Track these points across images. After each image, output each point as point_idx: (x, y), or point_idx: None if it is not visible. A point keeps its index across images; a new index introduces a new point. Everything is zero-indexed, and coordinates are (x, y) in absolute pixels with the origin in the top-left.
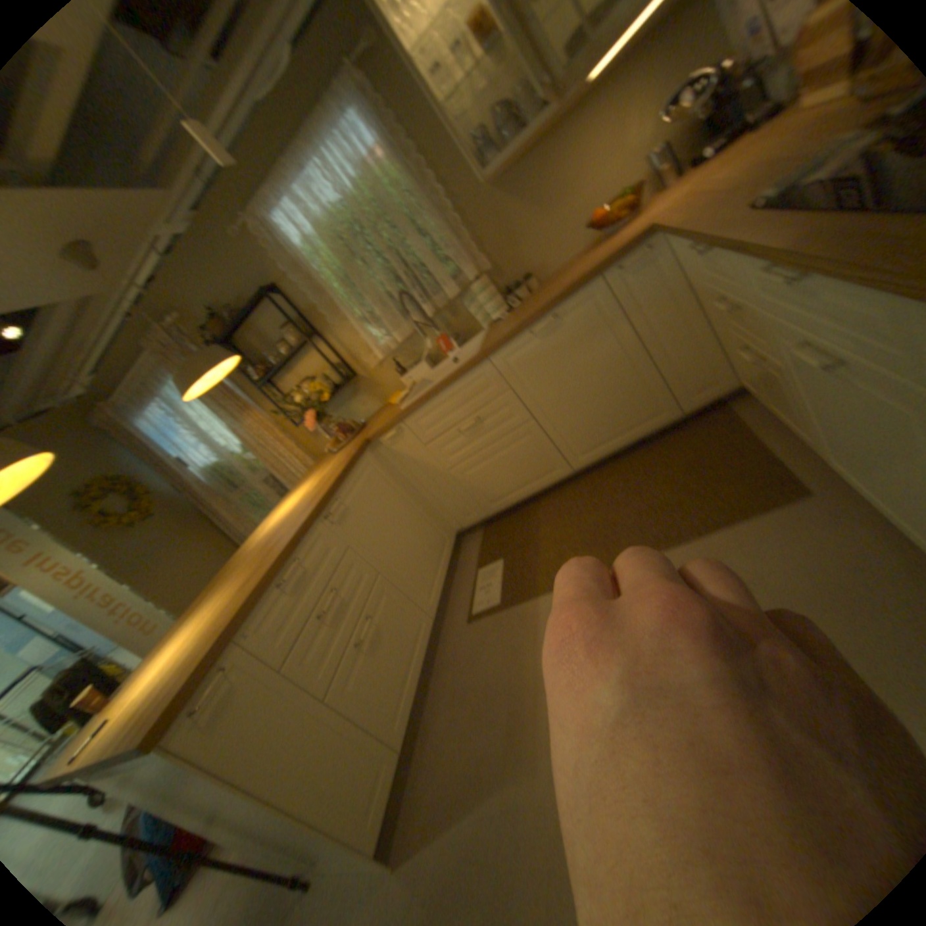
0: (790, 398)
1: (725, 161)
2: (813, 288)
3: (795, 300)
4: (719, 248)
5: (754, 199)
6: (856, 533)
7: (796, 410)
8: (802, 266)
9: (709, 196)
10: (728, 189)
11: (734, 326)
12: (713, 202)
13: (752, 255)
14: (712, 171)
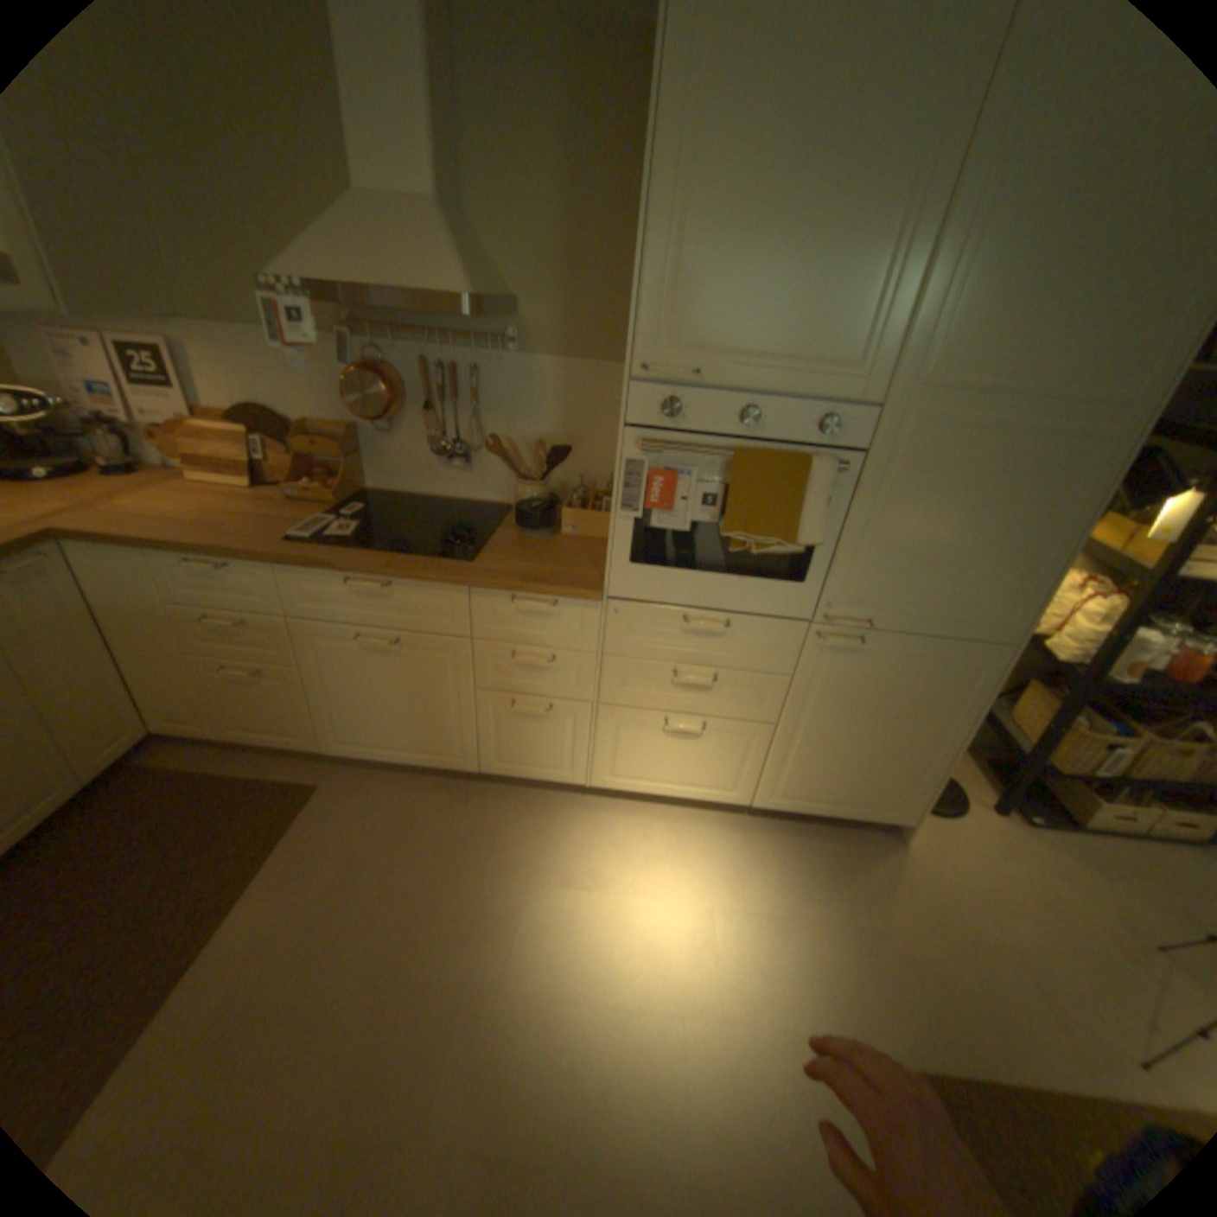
0: (285, 705)
1: (107, 493)
2: (384, 594)
3: (356, 605)
4: (243, 567)
5: (275, 536)
6: (369, 791)
7: (288, 715)
8: (381, 581)
9: (165, 522)
10: (200, 523)
11: (201, 650)
12: (192, 528)
13: (311, 574)
14: (97, 498)
